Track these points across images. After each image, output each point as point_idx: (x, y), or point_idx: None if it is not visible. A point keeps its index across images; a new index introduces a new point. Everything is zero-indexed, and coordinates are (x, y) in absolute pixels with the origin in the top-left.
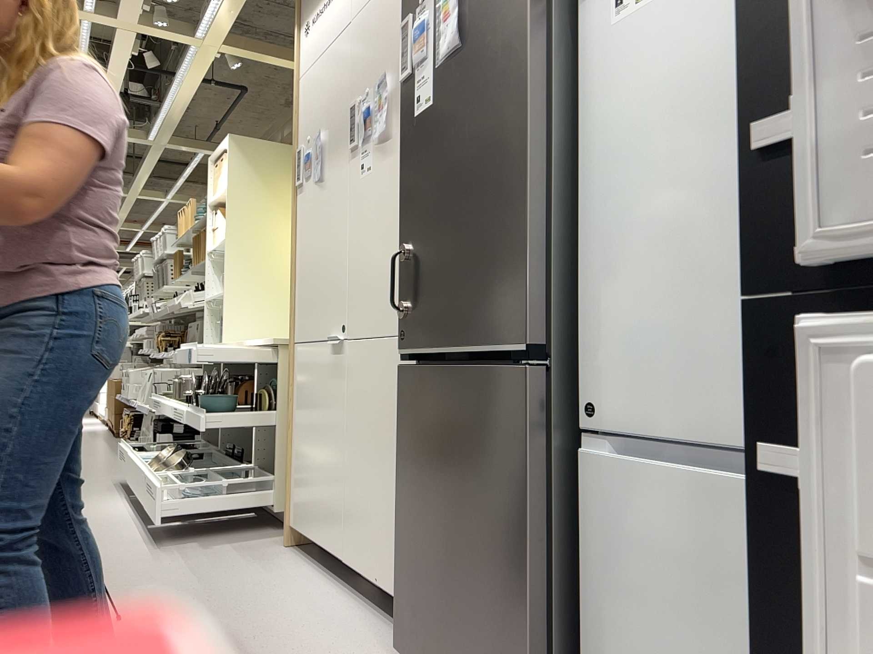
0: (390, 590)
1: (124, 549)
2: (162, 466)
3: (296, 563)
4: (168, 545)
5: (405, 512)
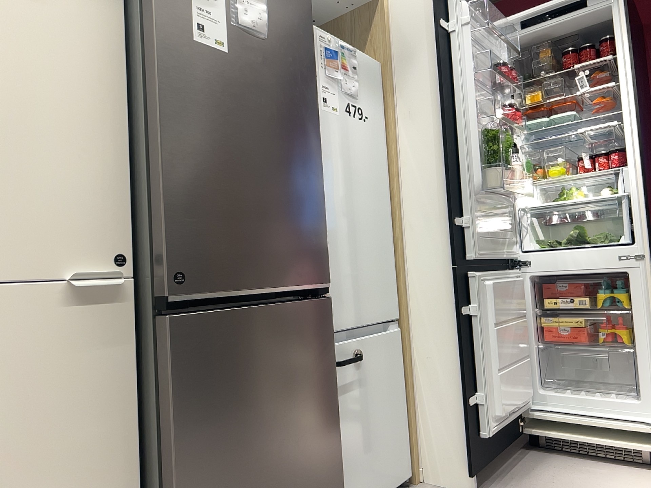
0: None
1: None
2: None
3: None
4: None
5: (196, 485)
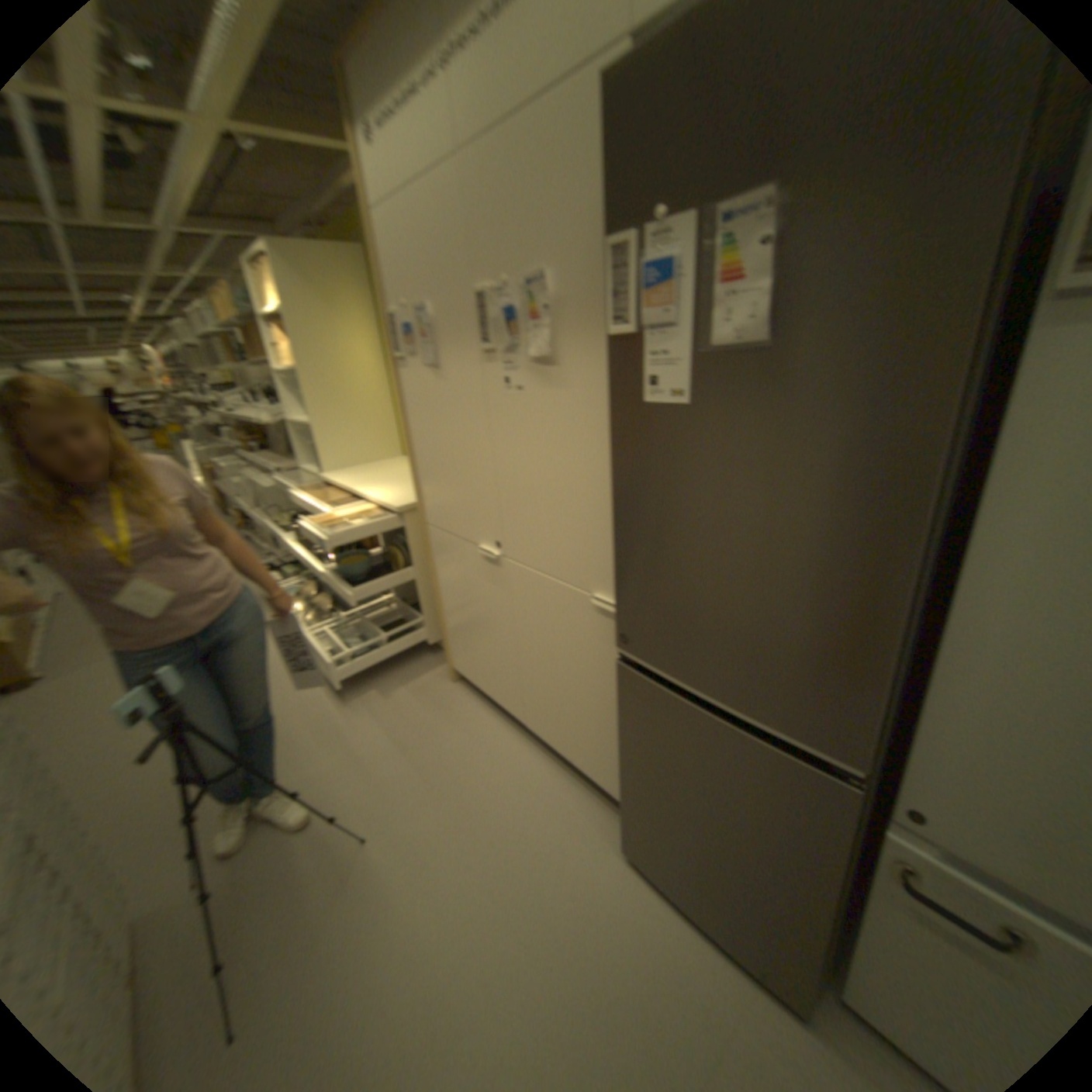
0: (588, 774)
1: (311, 714)
2: (306, 607)
3: (471, 708)
4: (348, 699)
5: (631, 777)
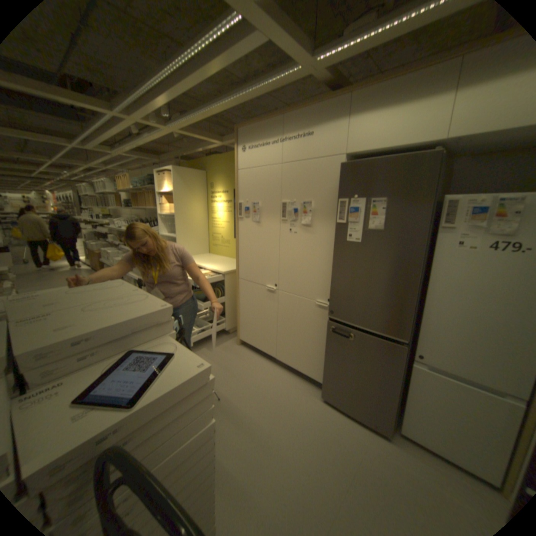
0: (306, 373)
1: None
2: None
3: (250, 354)
4: (196, 351)
5: (330, 364)
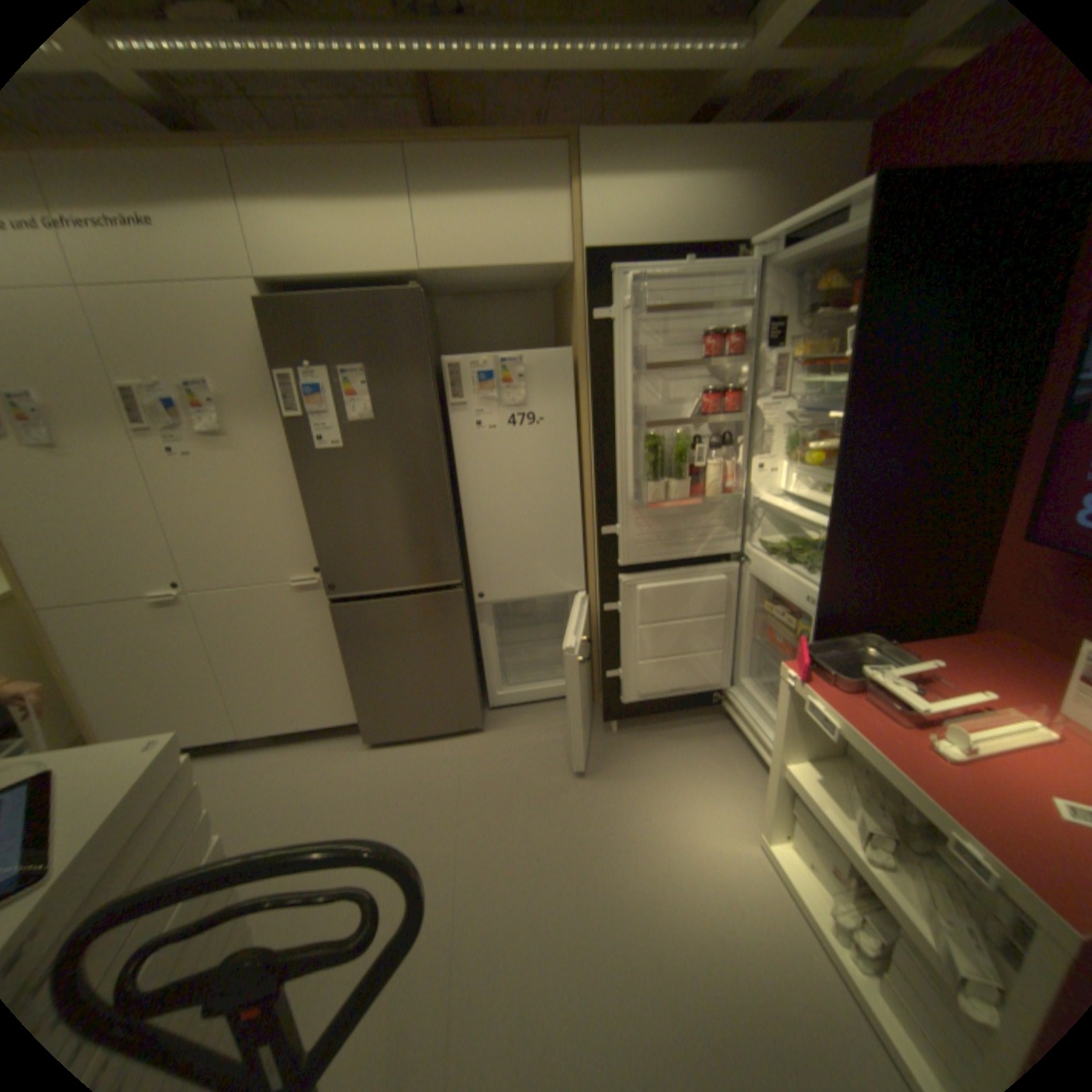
0: (317, 725)
1: None
2: None
3: None
4: None
5: (360, 678)
